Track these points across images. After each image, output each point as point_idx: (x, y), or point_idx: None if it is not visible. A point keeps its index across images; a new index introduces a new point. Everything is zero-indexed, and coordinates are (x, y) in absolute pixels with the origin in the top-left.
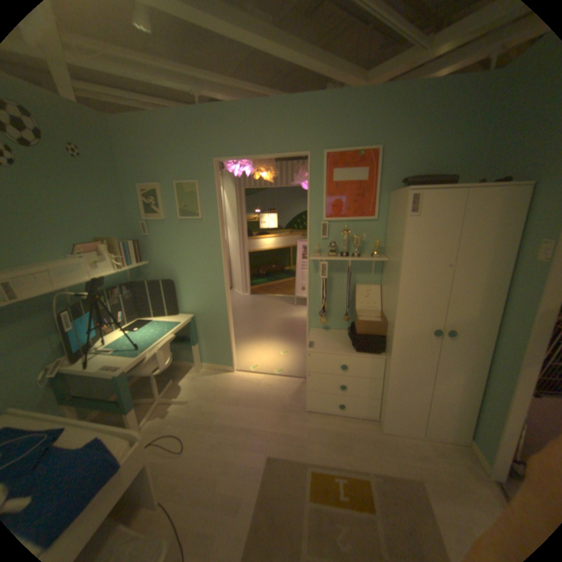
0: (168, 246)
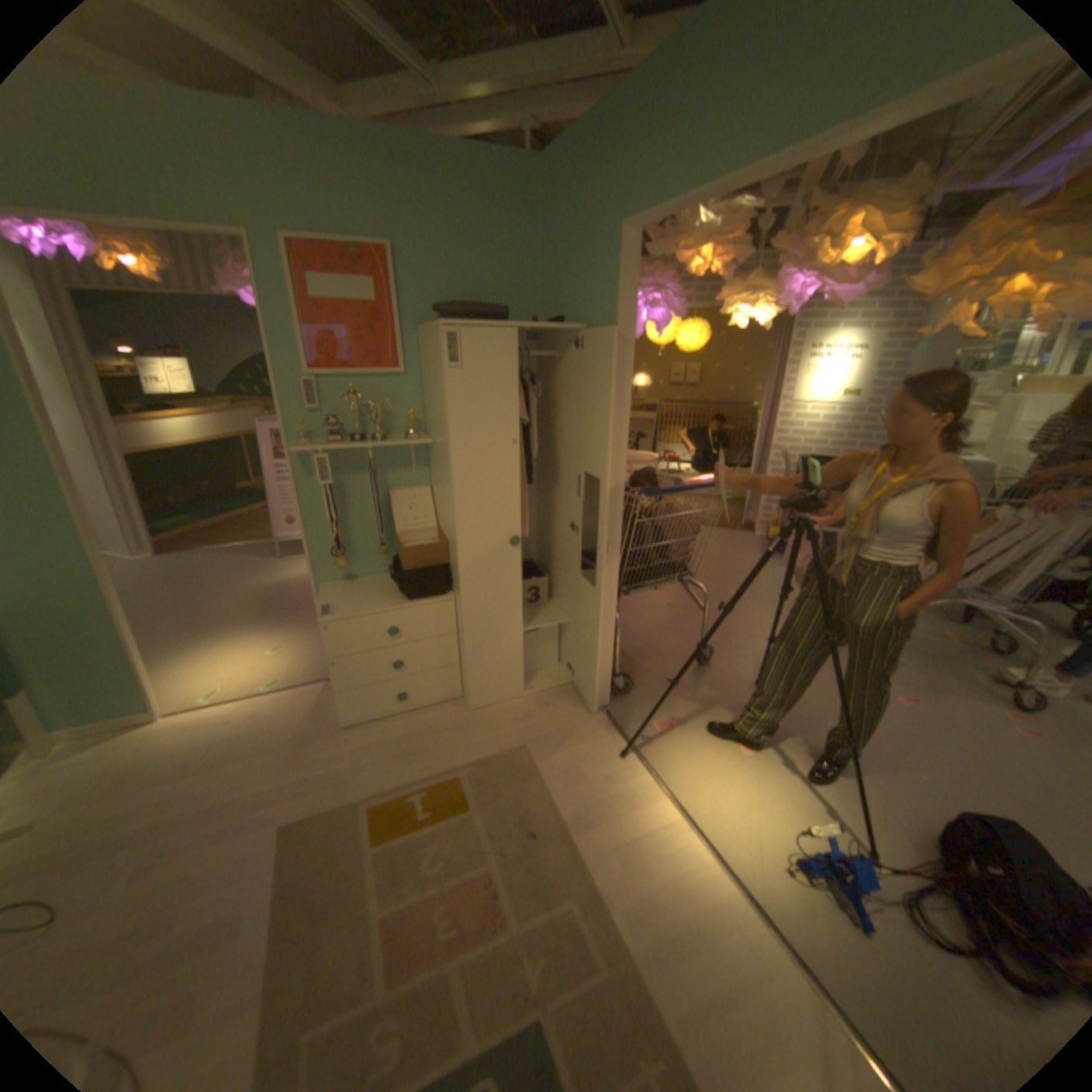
0: None
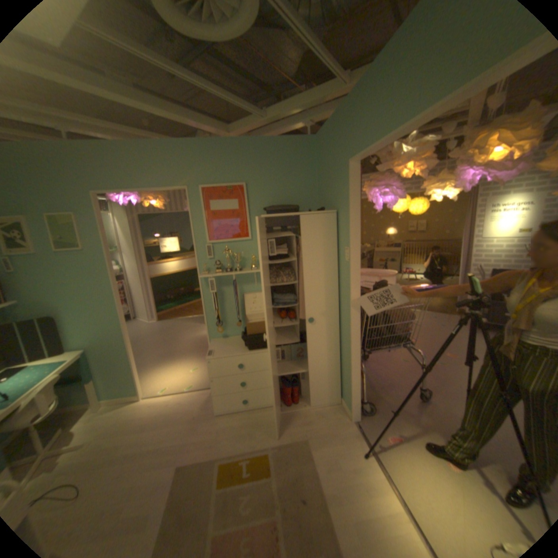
0: (43, 281)
